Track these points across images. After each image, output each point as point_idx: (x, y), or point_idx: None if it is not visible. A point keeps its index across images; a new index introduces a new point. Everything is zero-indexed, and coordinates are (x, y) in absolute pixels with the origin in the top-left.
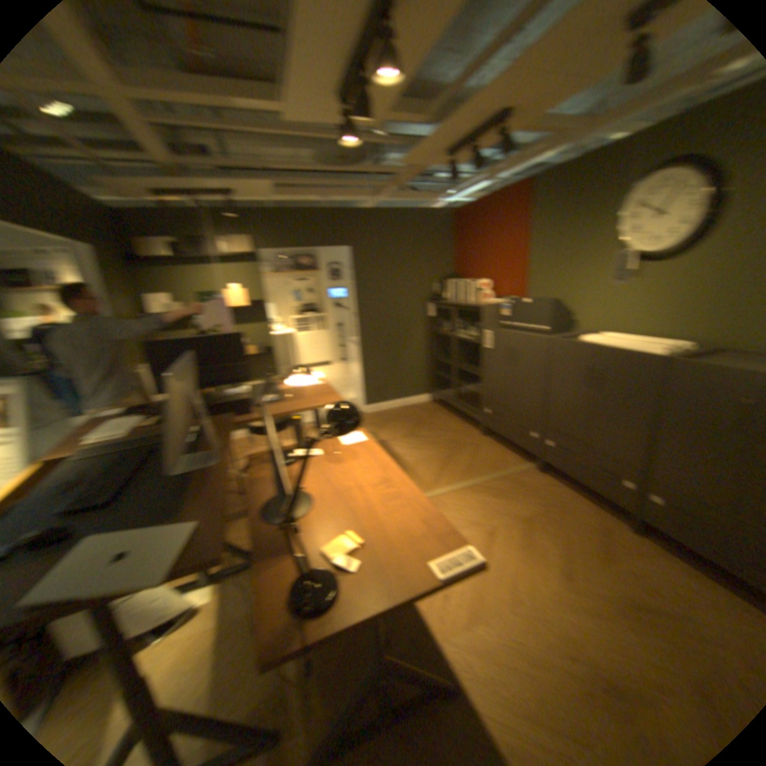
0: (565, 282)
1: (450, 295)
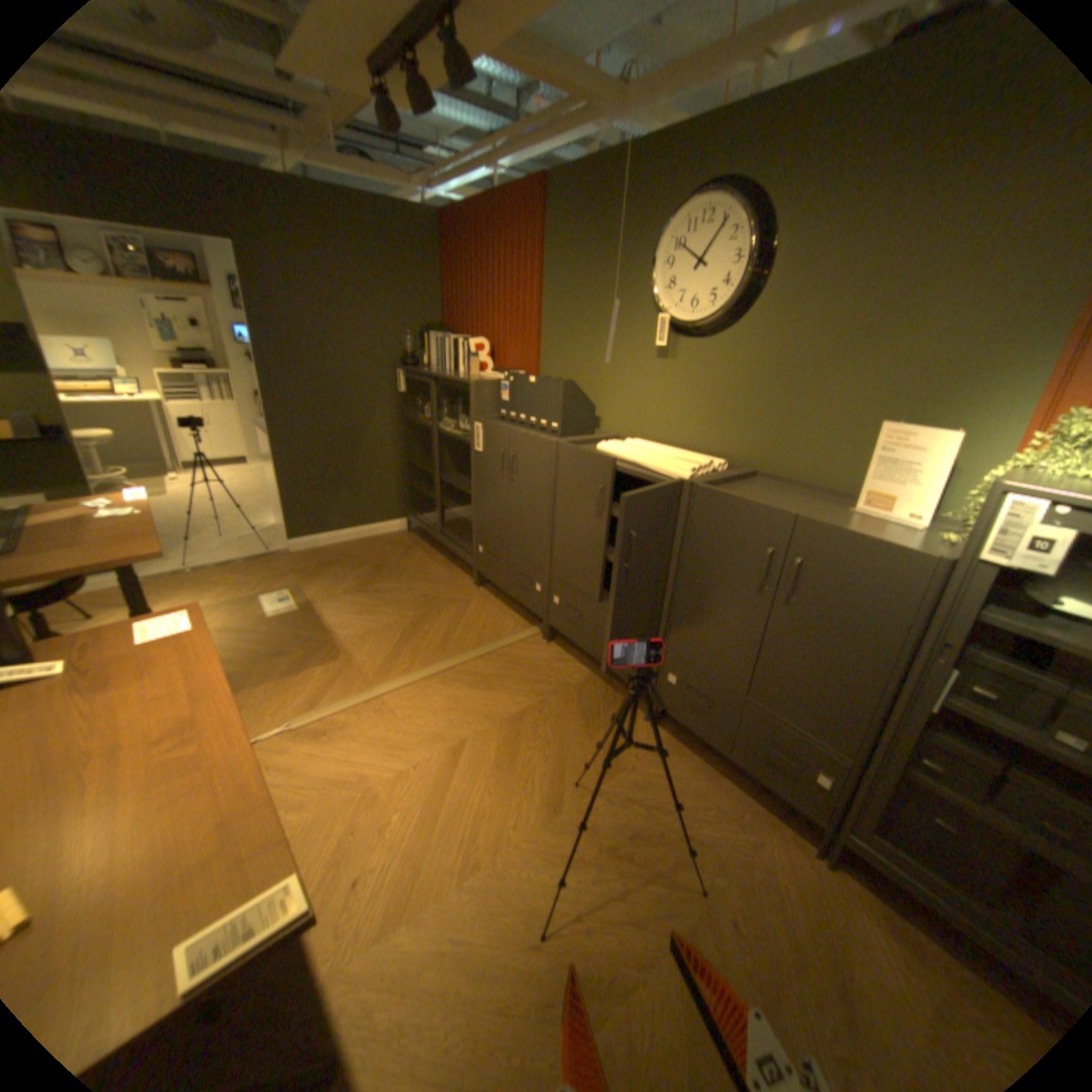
0: (586, 356)
1: (432, 359)
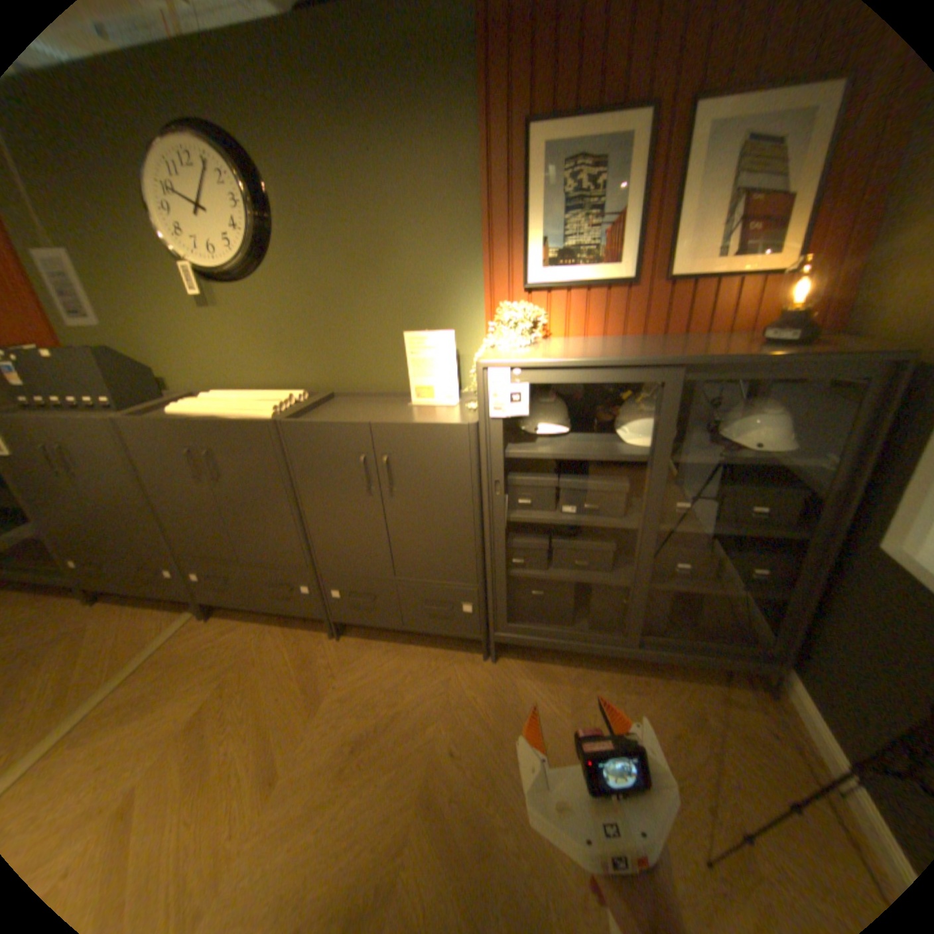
0: (112, 316)
1: None
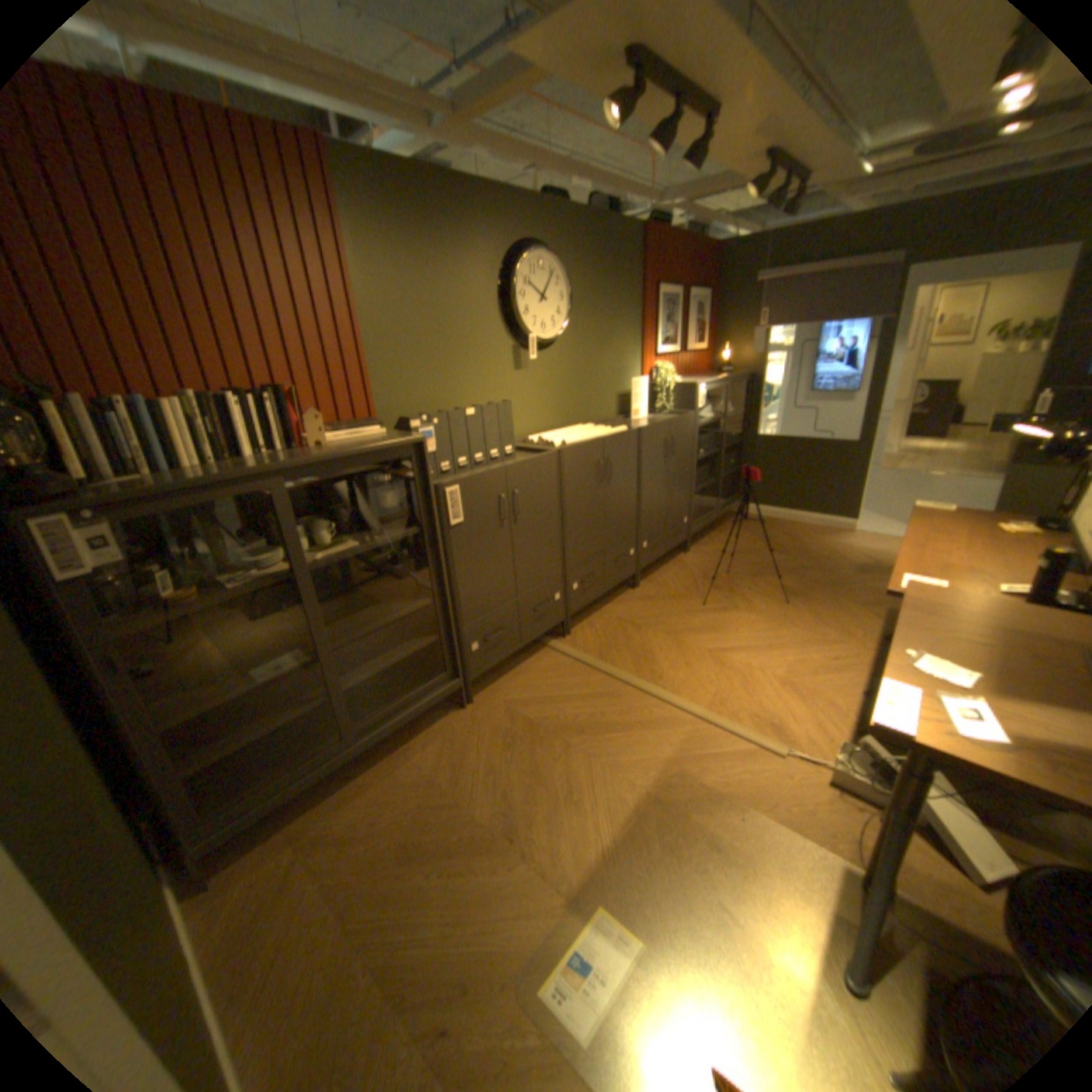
0: (444, 381)
1: (98, 460)
